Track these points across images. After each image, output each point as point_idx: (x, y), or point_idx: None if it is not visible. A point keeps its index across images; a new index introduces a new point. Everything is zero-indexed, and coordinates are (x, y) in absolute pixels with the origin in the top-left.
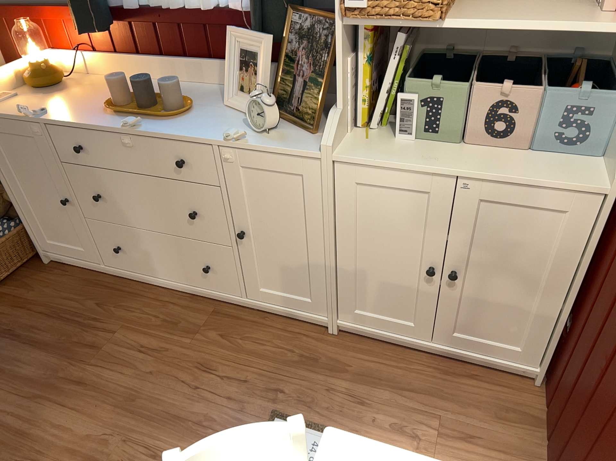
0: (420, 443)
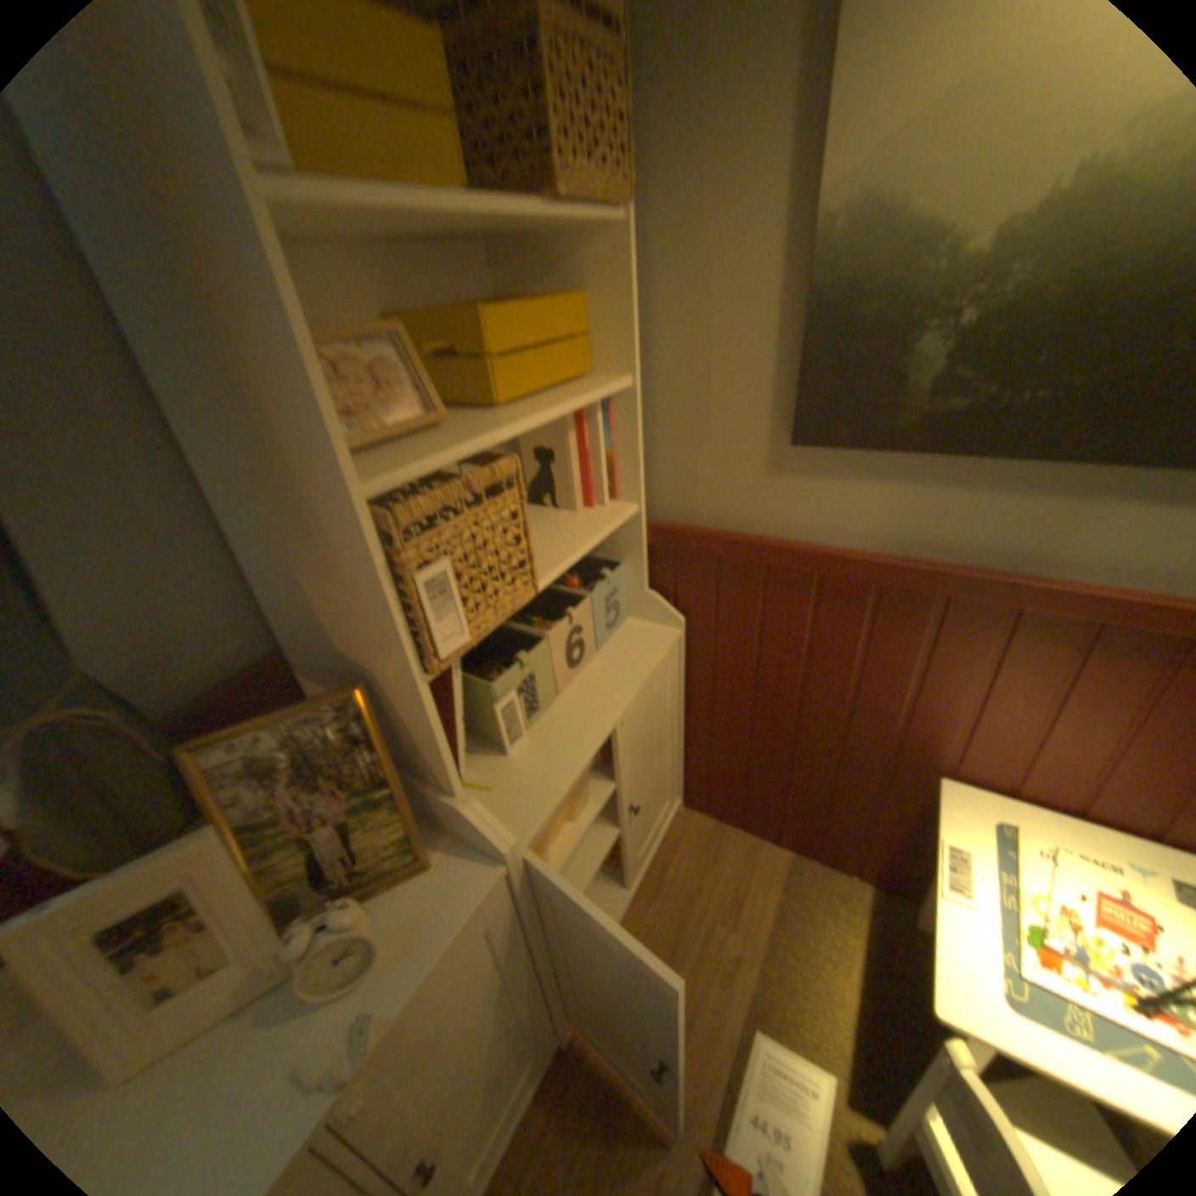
0: (749, 958)
